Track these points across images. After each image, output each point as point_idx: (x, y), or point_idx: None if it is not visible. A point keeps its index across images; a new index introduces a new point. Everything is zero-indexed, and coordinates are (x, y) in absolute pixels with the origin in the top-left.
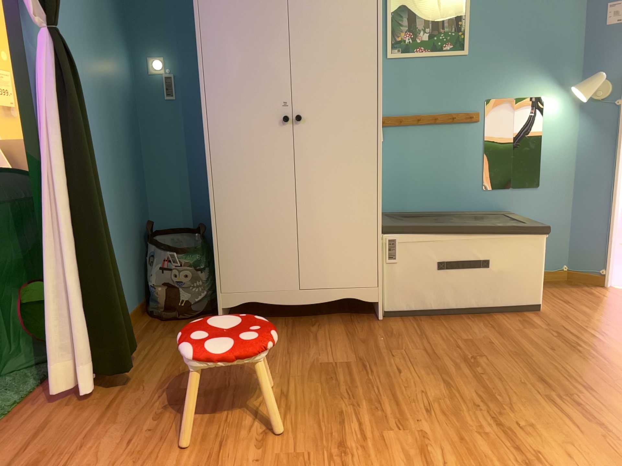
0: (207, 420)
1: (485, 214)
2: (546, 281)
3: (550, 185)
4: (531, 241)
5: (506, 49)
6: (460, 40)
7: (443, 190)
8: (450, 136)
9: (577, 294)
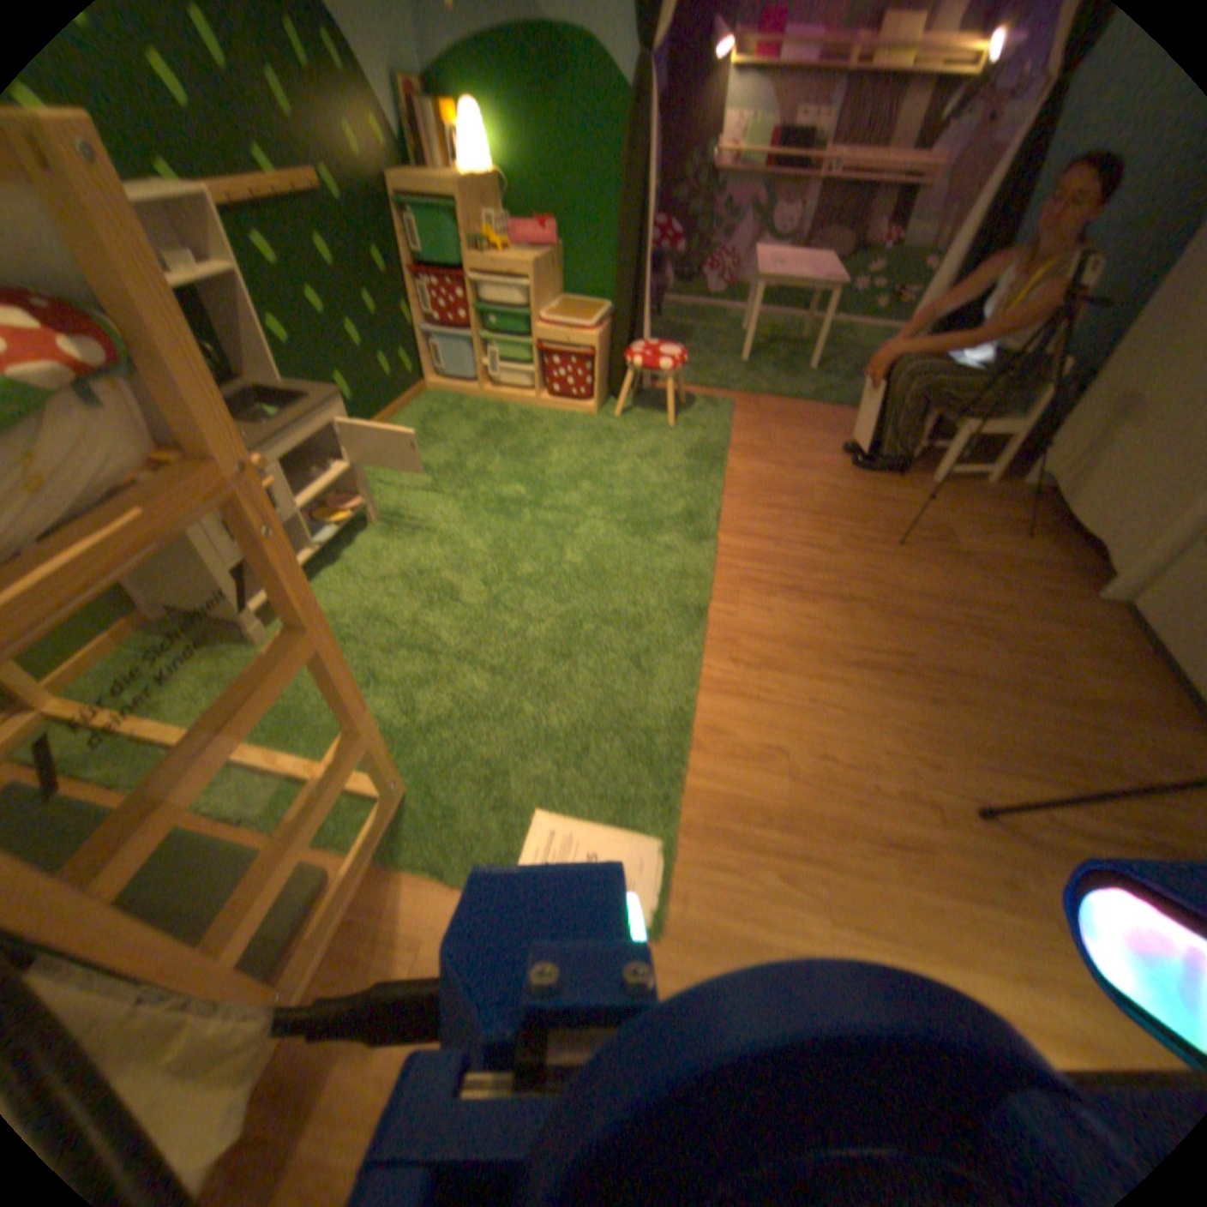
0: (844, 471)
1: None
2: None
3: None
4: None
5: None
6: None
7: None
8: None
9: None
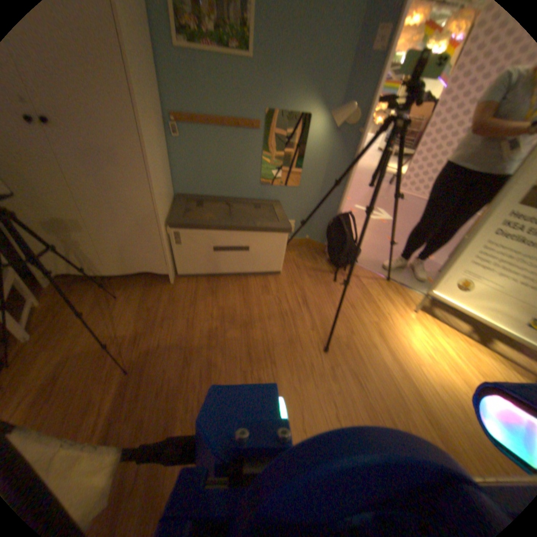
0: None
1: (257, 205)
2: (293, 245)
3: (304, 187)
4: (276, 238)
5: (285, 60)
6: (244, 41)
7: (230, 183)
8: (235, 140)
9: (306, 260)
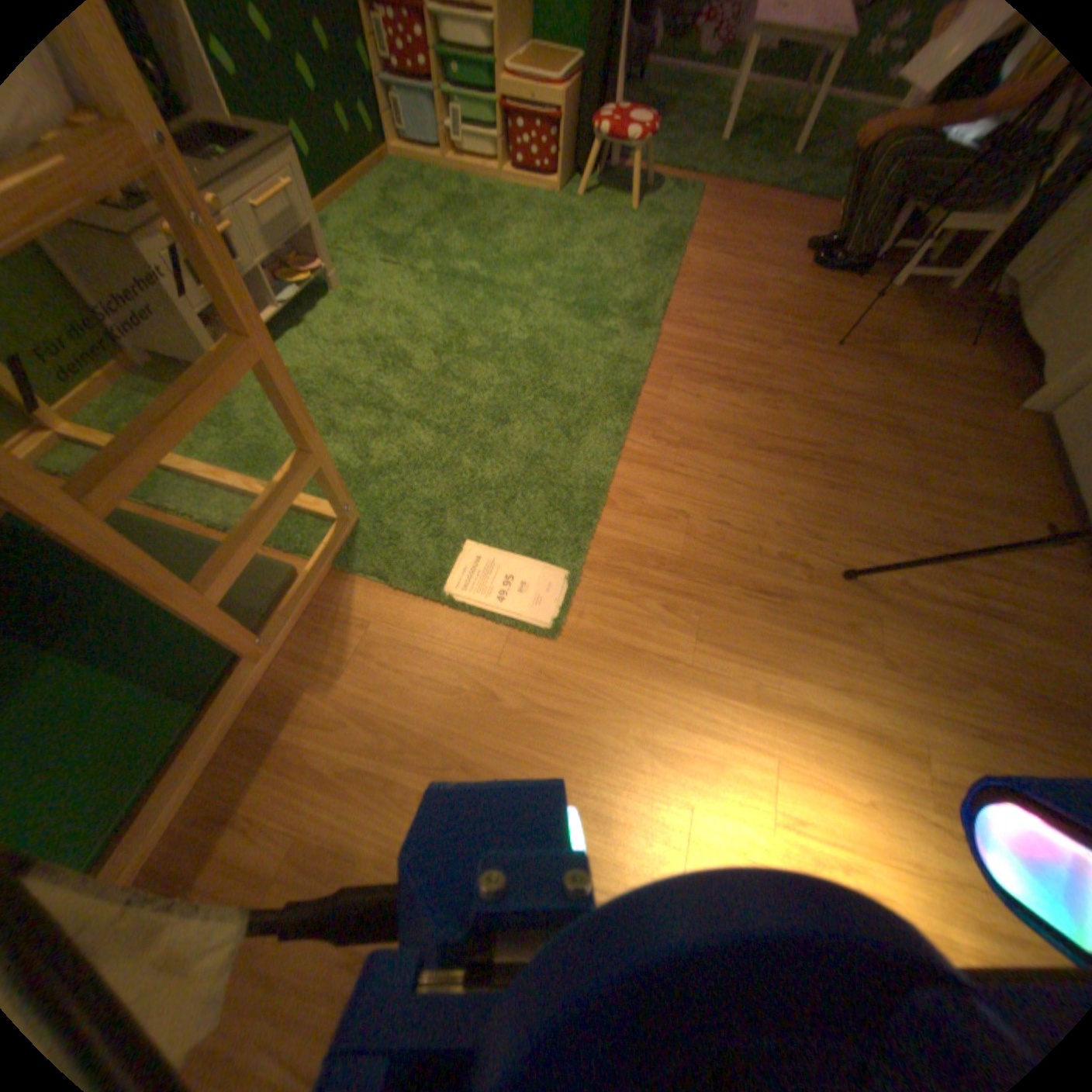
0: (803, 270)
1: None
2: None
3: None
4: None
5: None
6: None
7: None
8: None
9: None
